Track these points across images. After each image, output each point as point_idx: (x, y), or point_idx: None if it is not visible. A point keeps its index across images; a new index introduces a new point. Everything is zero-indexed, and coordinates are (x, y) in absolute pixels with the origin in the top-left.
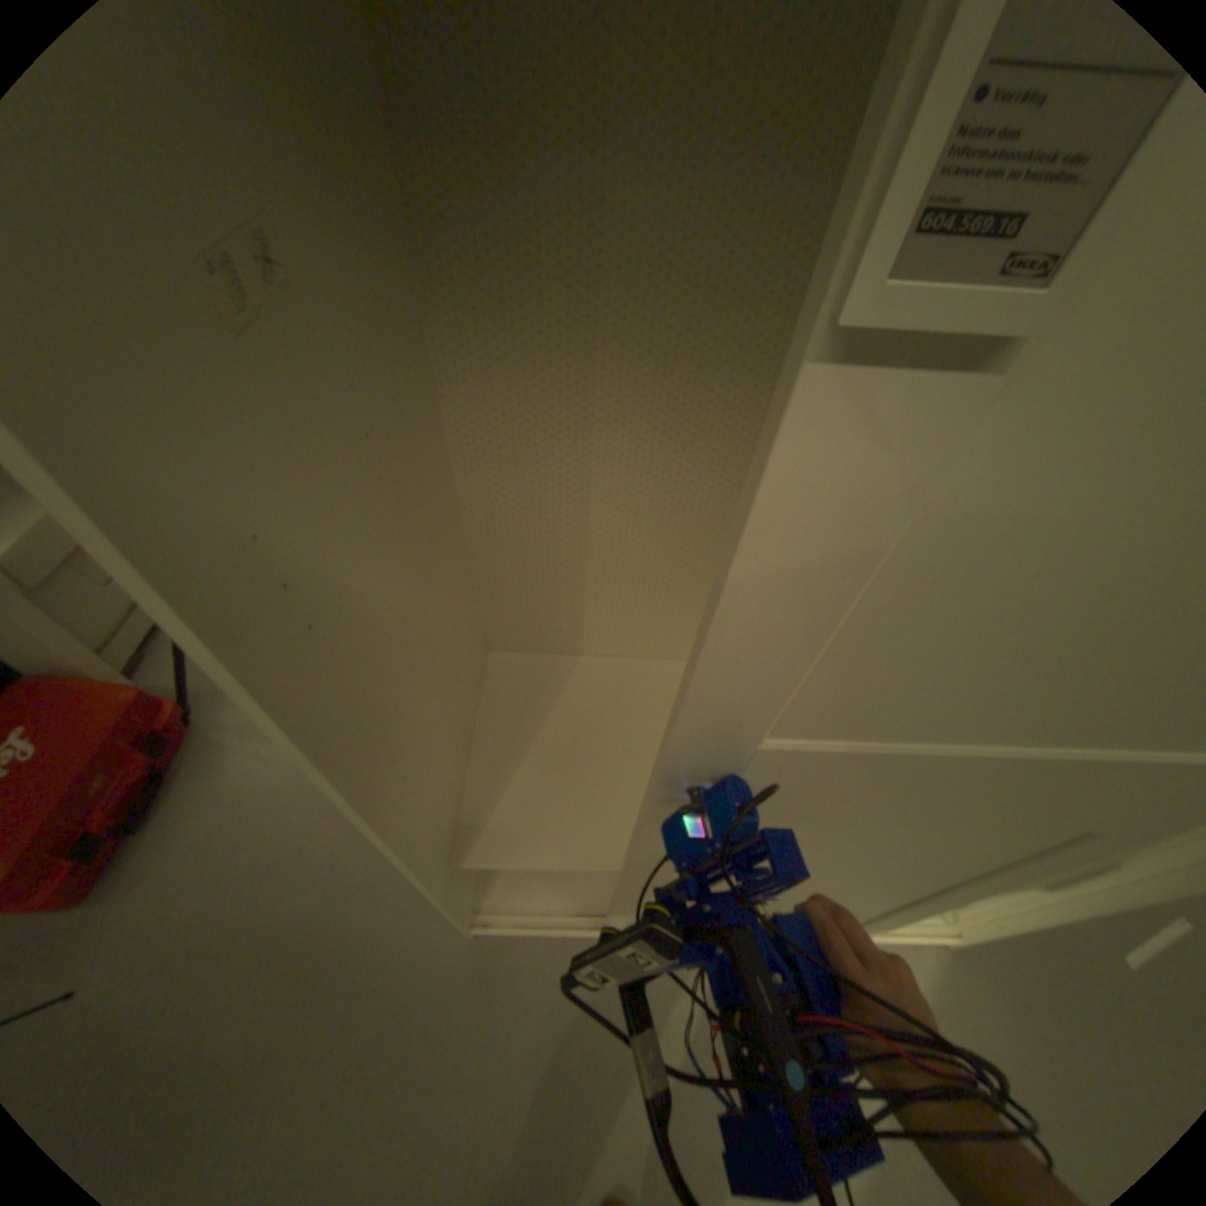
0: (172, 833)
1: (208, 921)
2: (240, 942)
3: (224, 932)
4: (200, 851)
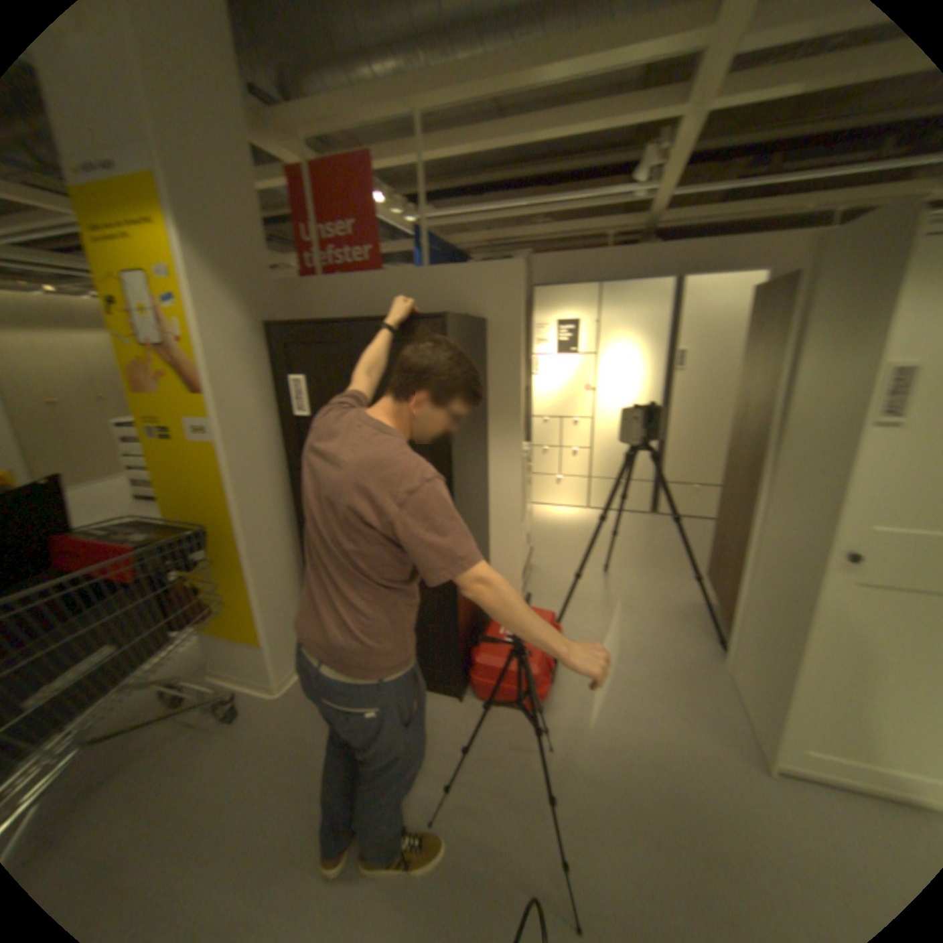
0: (567, 693)
1: (607, 737)
2: (629, 751)
3: (618, 744)
4: (585, 704)
